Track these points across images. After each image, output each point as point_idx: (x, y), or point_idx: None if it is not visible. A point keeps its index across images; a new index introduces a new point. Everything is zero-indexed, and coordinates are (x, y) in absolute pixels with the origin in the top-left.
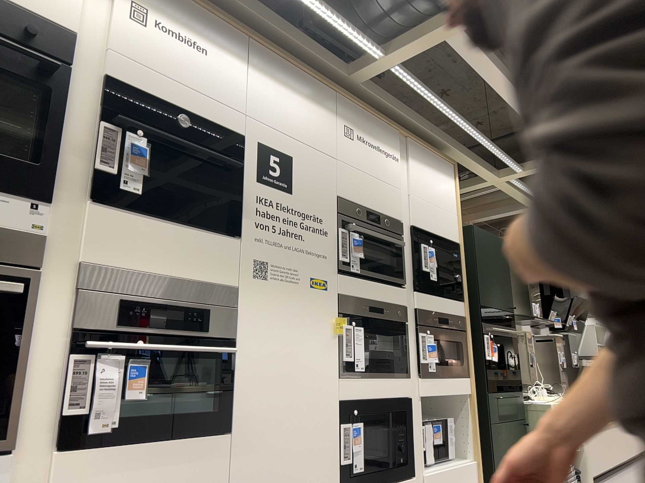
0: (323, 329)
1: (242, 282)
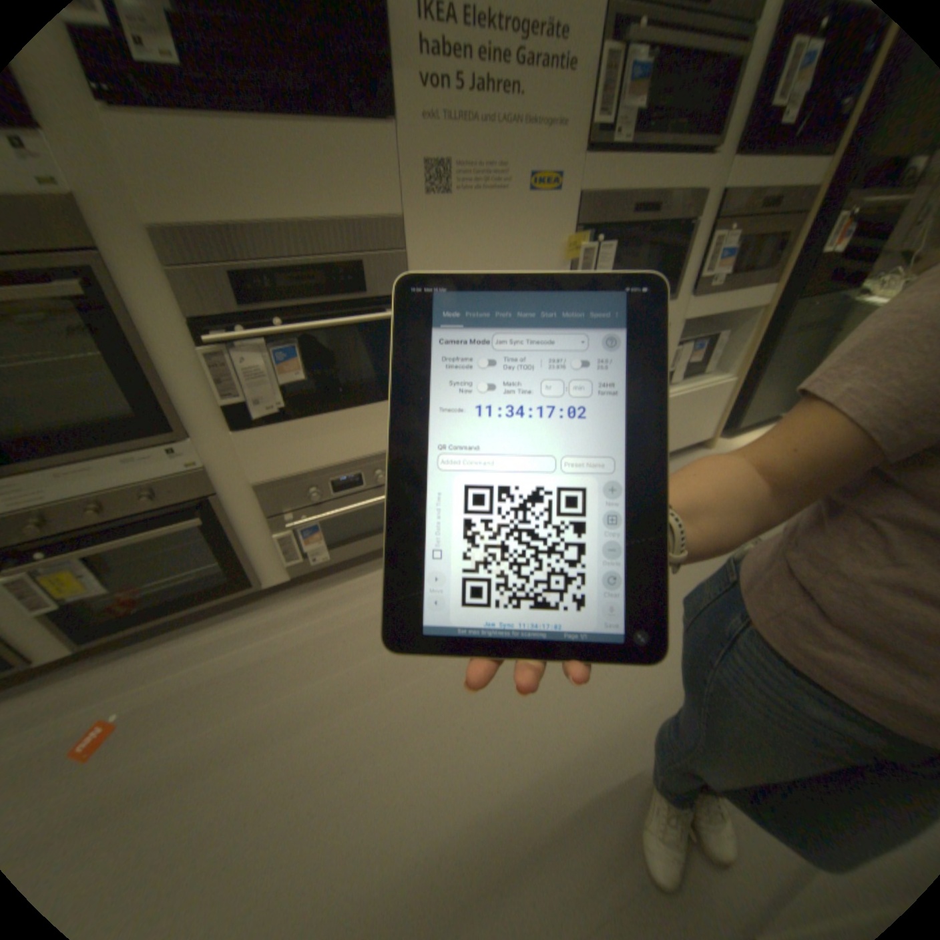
0: (546, 254)
1: (408, 206)
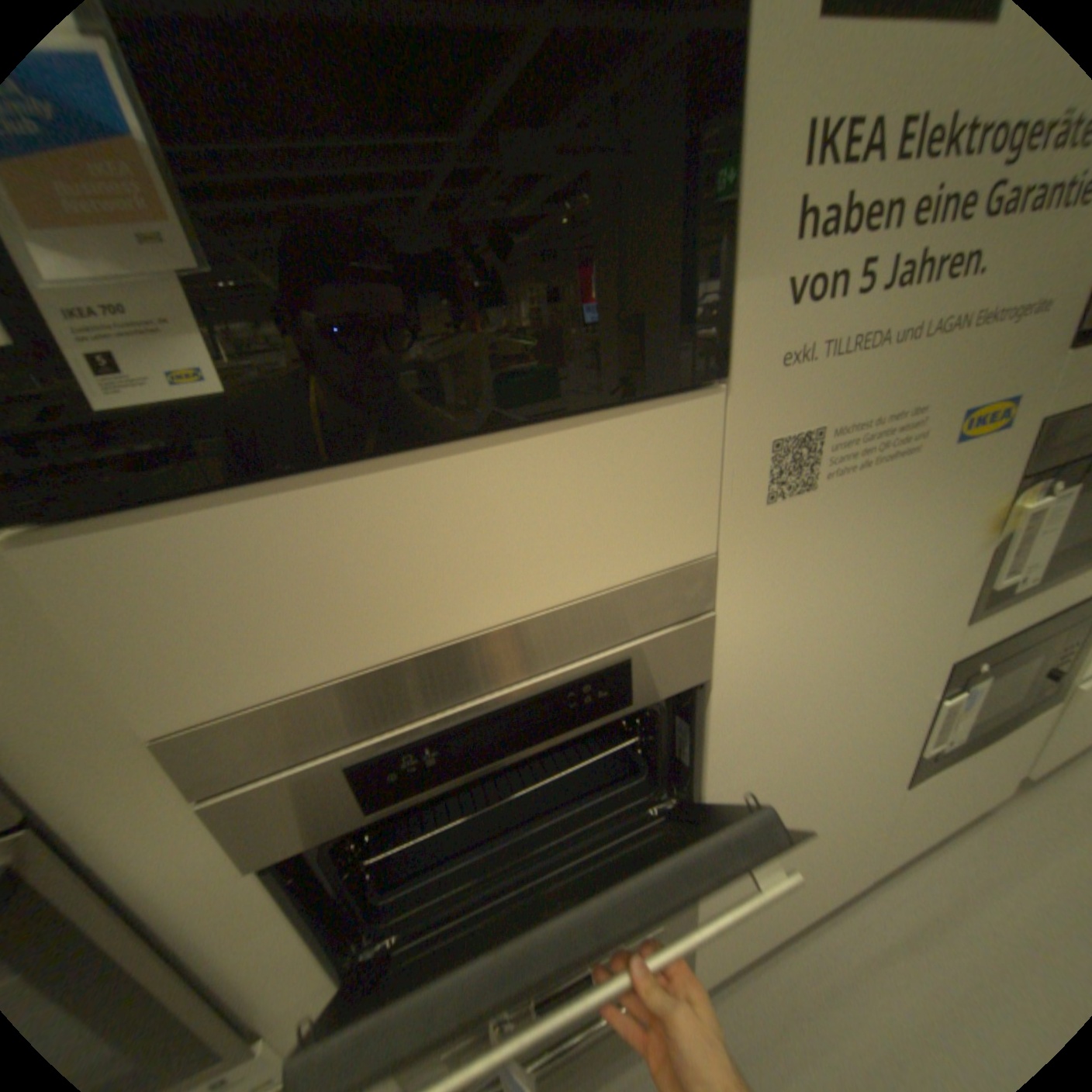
0: (966, 539)
1: (733, 533)
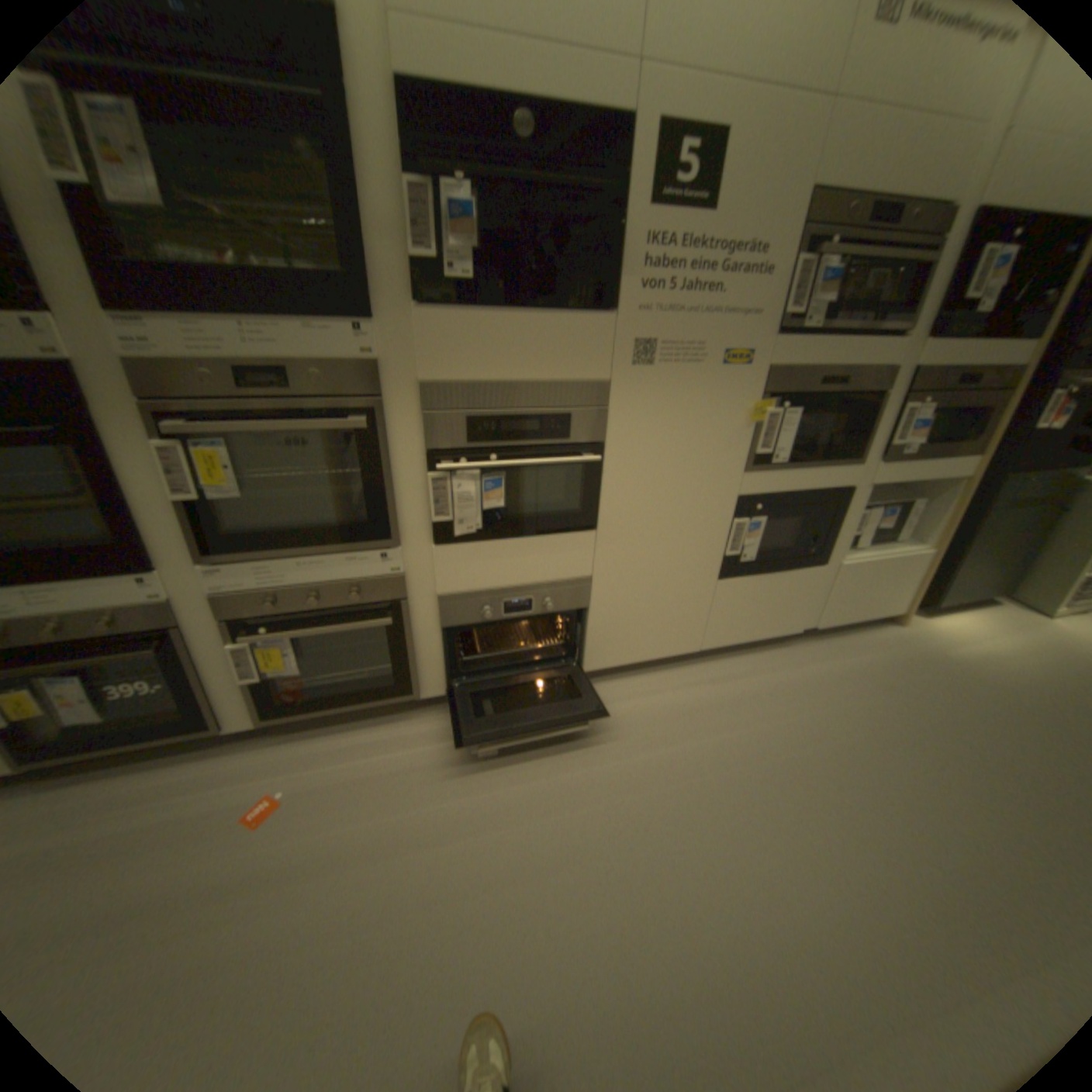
0: (732, 417)
1: (615, 374)
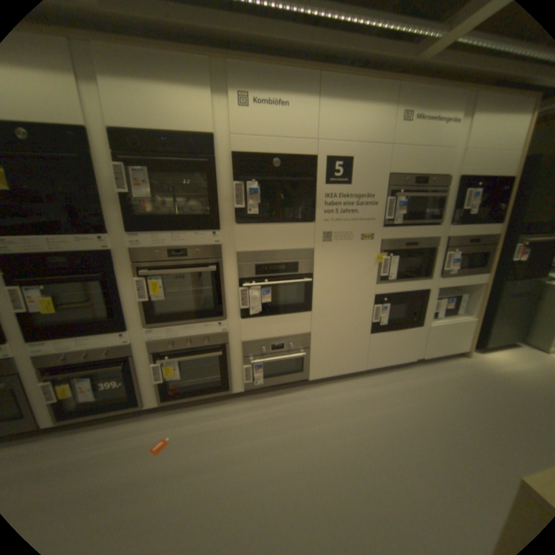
0: (367, 260)
1: (316, 245)
